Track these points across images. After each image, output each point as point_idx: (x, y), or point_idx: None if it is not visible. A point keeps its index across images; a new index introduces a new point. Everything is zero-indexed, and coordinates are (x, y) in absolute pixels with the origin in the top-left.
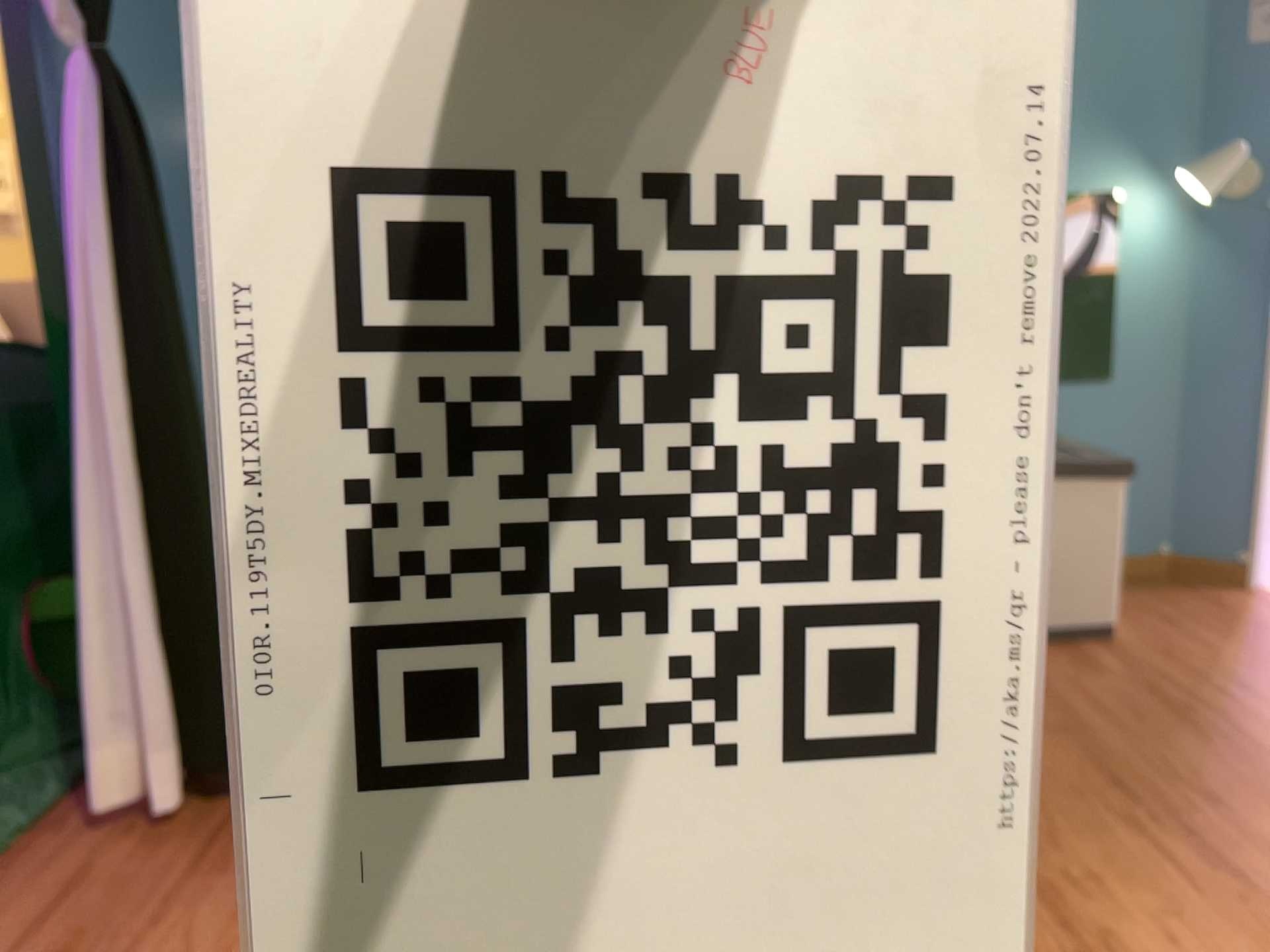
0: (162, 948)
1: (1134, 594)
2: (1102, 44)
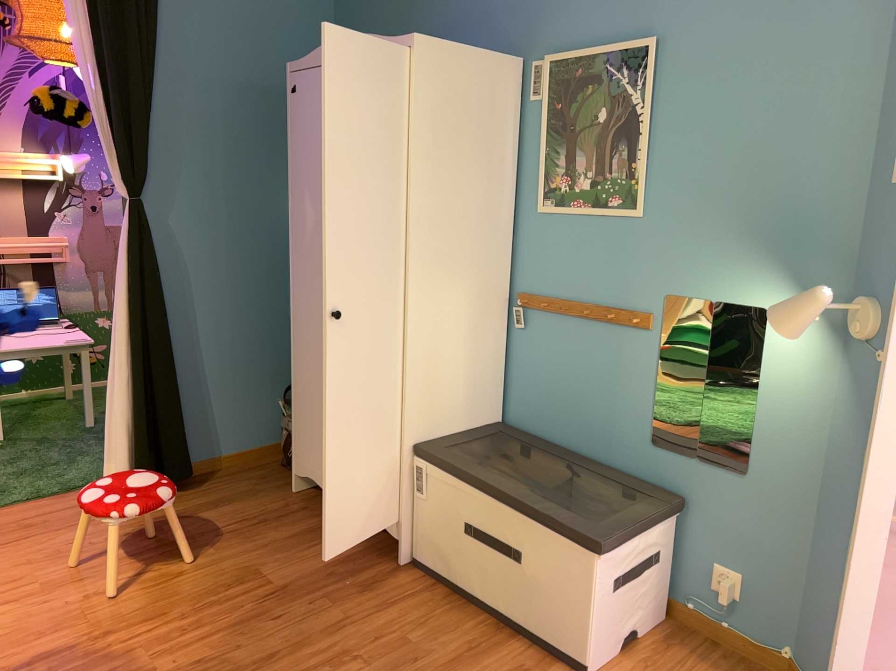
0: (45, 539)
1: (709, 667)
2: (757, 177)
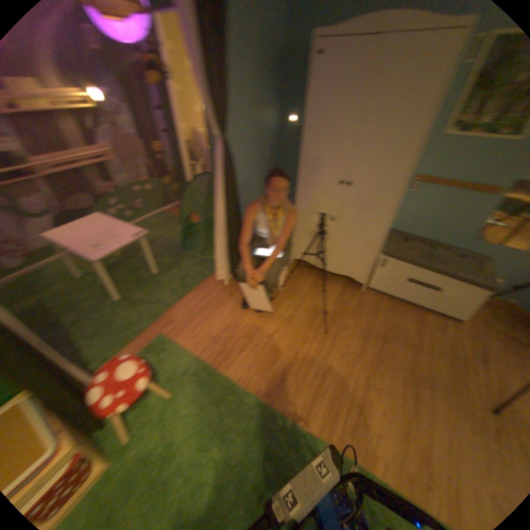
0: (220, 313)
1: (486, 310)
2: None
